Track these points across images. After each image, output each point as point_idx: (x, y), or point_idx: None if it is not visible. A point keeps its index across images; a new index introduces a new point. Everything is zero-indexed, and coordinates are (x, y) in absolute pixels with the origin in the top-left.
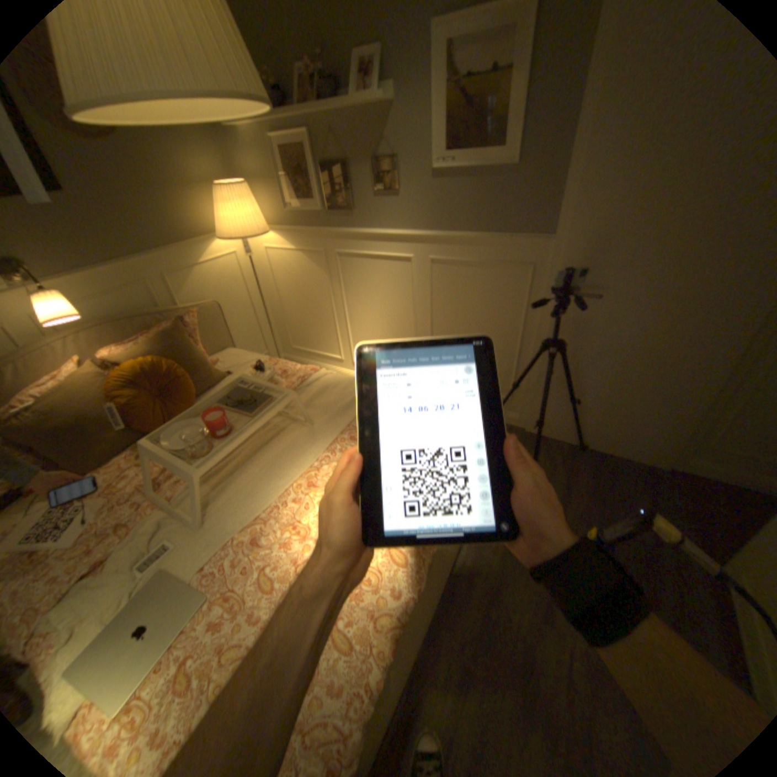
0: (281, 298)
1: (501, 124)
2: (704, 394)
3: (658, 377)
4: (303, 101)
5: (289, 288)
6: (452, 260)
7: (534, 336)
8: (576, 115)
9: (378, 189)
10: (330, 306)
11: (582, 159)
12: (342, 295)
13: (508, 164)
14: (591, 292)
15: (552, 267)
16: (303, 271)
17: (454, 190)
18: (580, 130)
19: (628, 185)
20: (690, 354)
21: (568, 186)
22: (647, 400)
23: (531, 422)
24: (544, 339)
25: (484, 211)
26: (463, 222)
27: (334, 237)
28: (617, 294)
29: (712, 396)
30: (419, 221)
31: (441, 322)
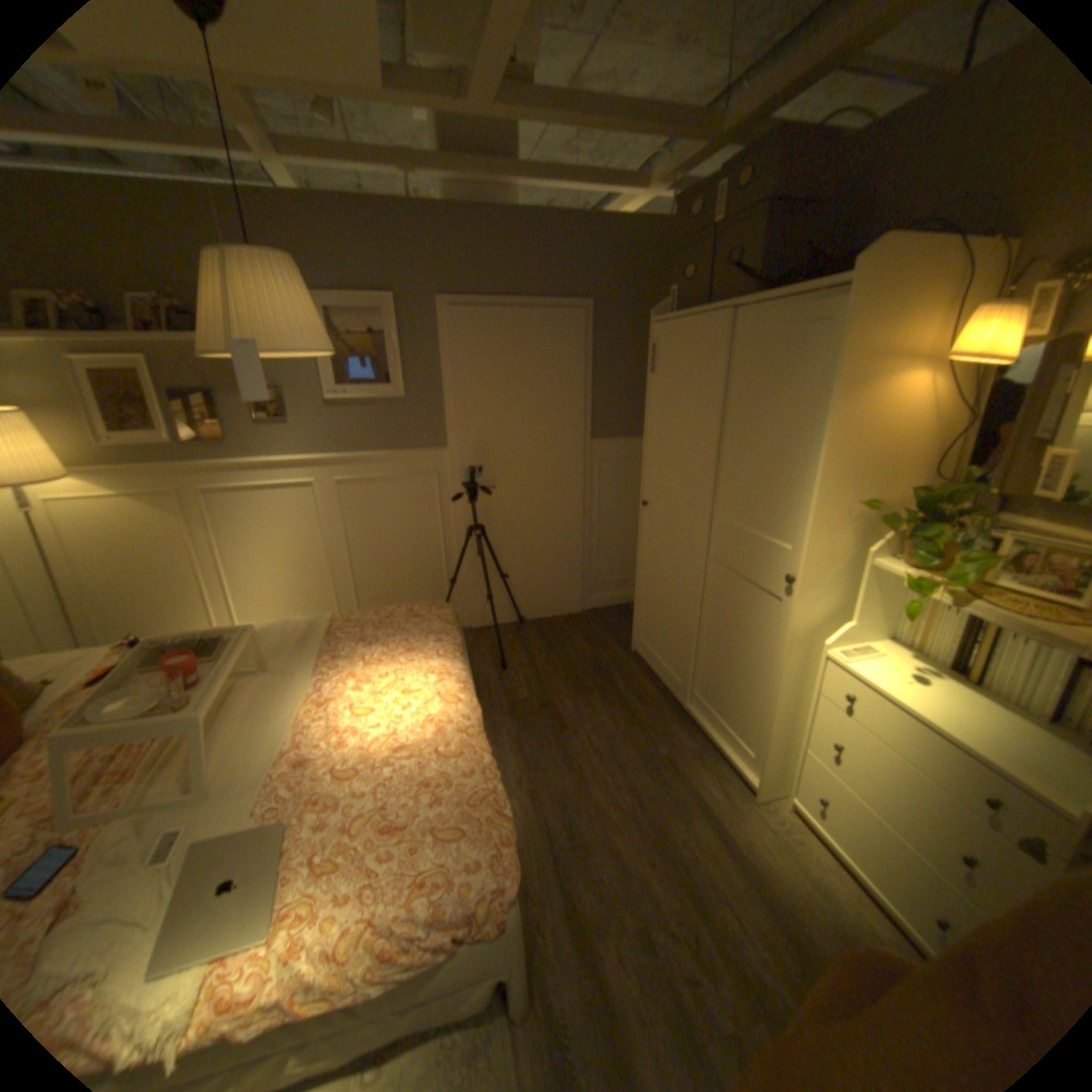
0: (78, 572)
1: (384, 370)
2: (575, 545)
3: (547, 541)
4: (145, 329)
5: (98, 552)
6: (361, 479)
7: (453, 534)
8: (438, 369)
9: (261, 418)
10: (188, 561)
11: (451, 396)
12: (211, 542)
13: (397, 398)
14: (486, 487)
15: (452, 473)
16: (133, 522)
17: (351, 418)
18: (444, 378)
19: (486, 413)
20: (558, 519)
21: (447, 414)
22: (548, 561)
23: (474, 617)
24: (462, 534)
25: (383, 434)
26: (365, 444)
27: (193, 472)
28: (503, 486)
29: (579, 544)
30: (316, 446)
31: (359, 544)
